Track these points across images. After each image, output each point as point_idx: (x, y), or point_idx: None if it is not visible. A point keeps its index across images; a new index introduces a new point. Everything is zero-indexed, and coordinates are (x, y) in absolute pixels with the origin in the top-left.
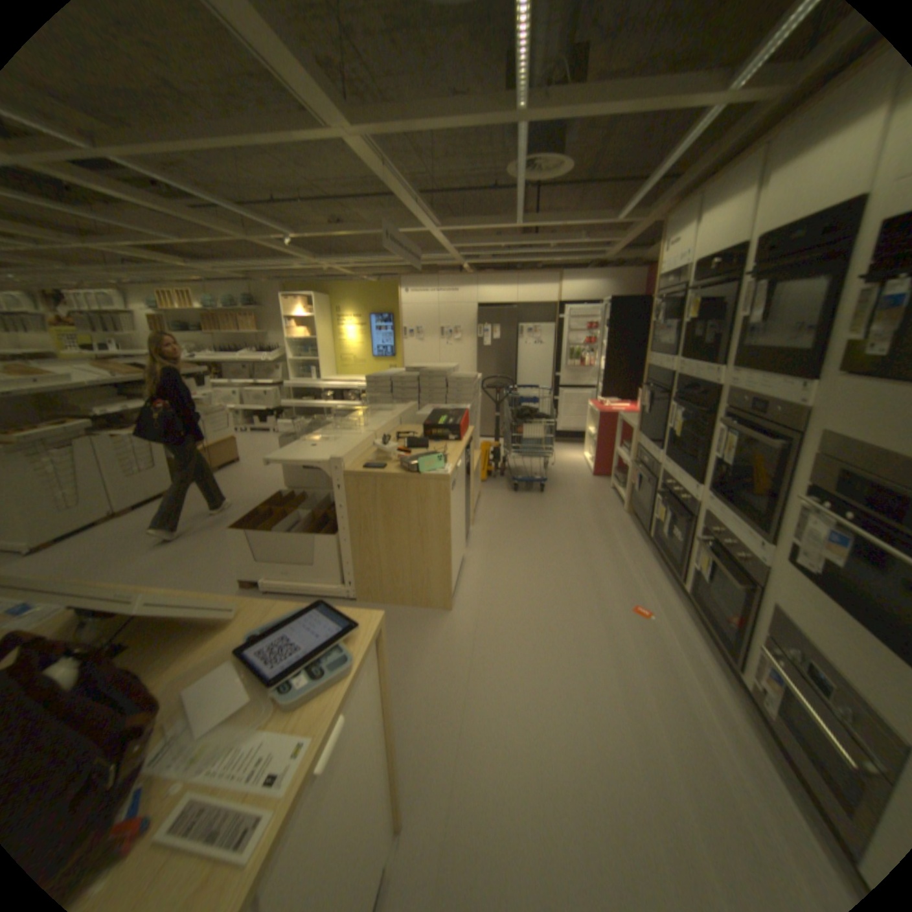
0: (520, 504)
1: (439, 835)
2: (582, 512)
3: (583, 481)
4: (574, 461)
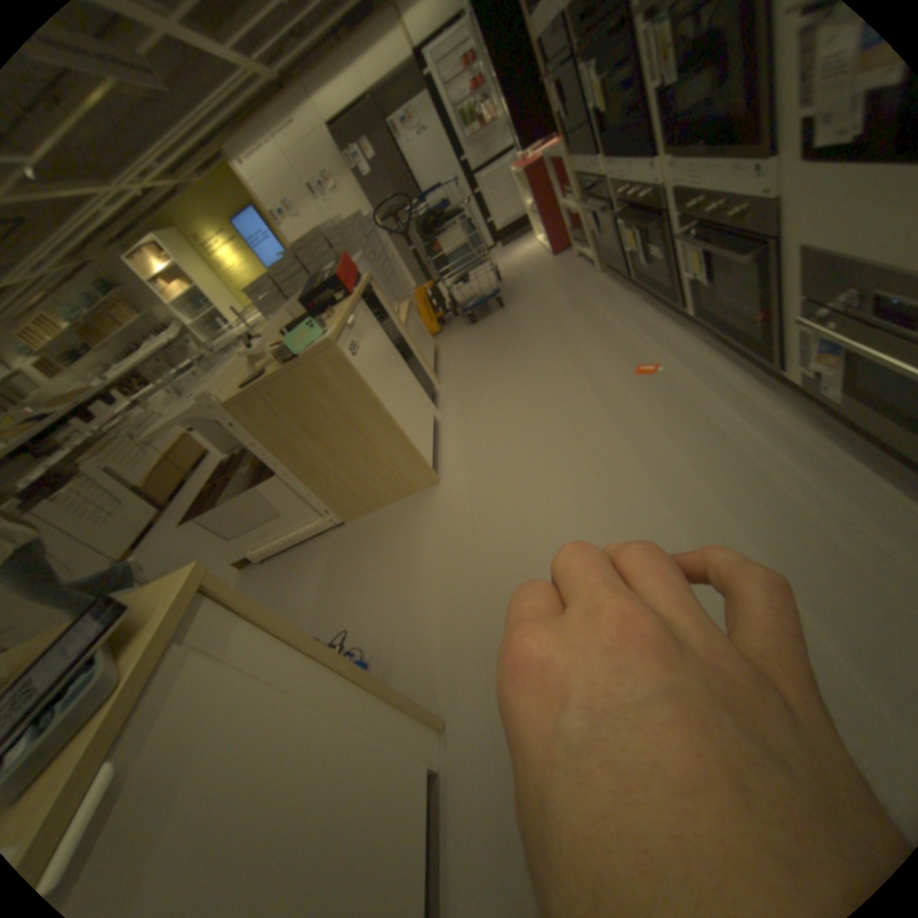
0: (482, 330)
1: (484, 709)
2: (551, 298)
3: (543, 265)
4: (528, 250)
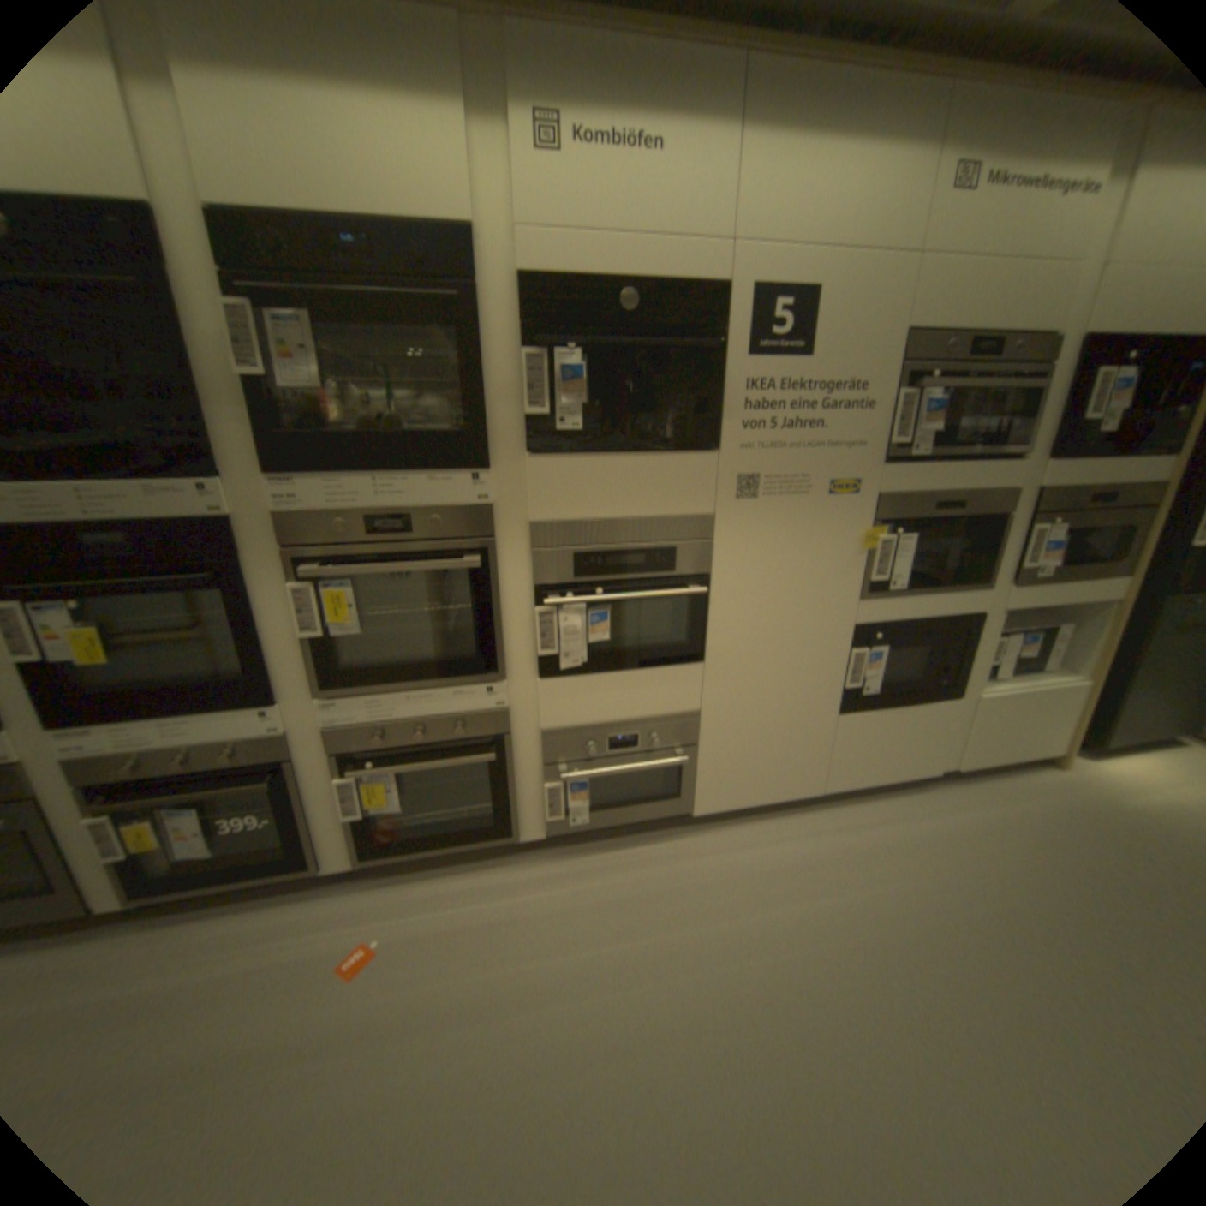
0: None
1: None
2: None
3: None
4: None
